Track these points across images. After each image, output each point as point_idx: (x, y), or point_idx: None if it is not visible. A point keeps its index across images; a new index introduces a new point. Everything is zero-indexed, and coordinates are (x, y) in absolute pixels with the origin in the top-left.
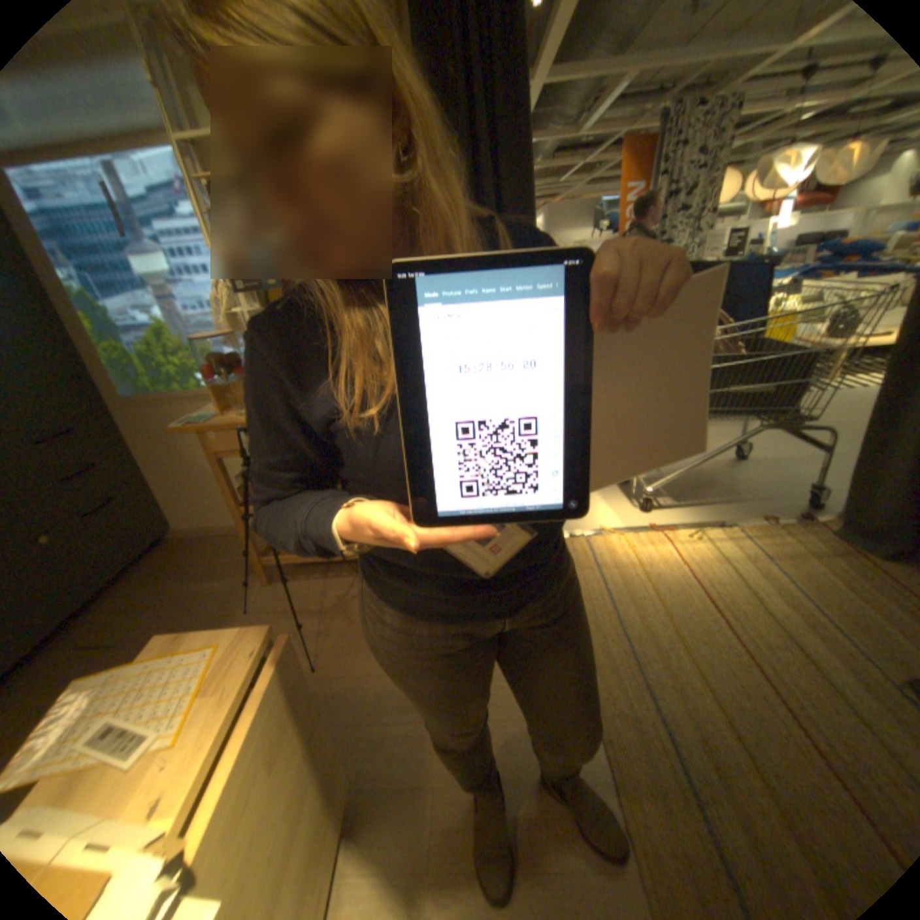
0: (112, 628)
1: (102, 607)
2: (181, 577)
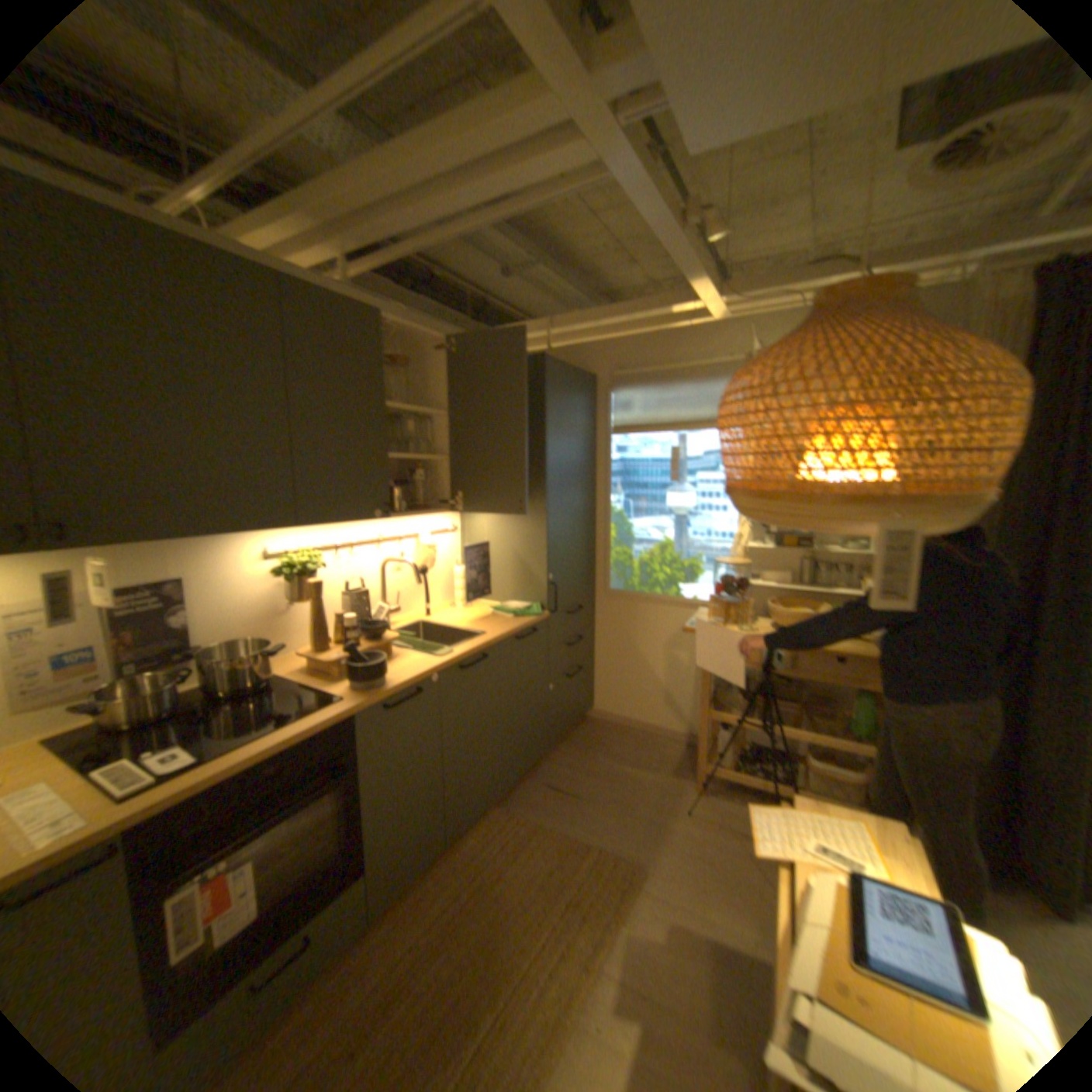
0: (569, 780)
1: (554, 758)
2: (612, 756)
